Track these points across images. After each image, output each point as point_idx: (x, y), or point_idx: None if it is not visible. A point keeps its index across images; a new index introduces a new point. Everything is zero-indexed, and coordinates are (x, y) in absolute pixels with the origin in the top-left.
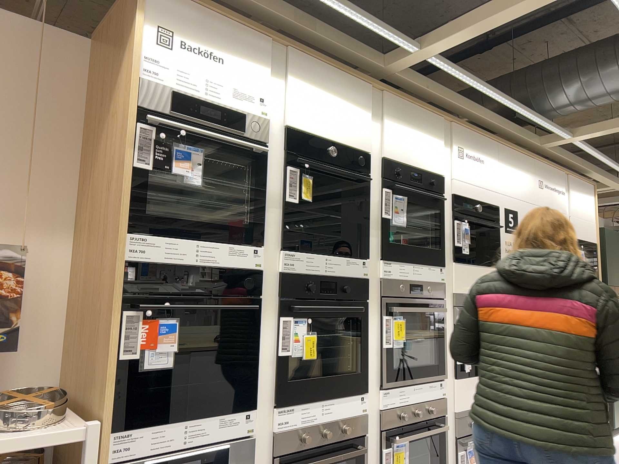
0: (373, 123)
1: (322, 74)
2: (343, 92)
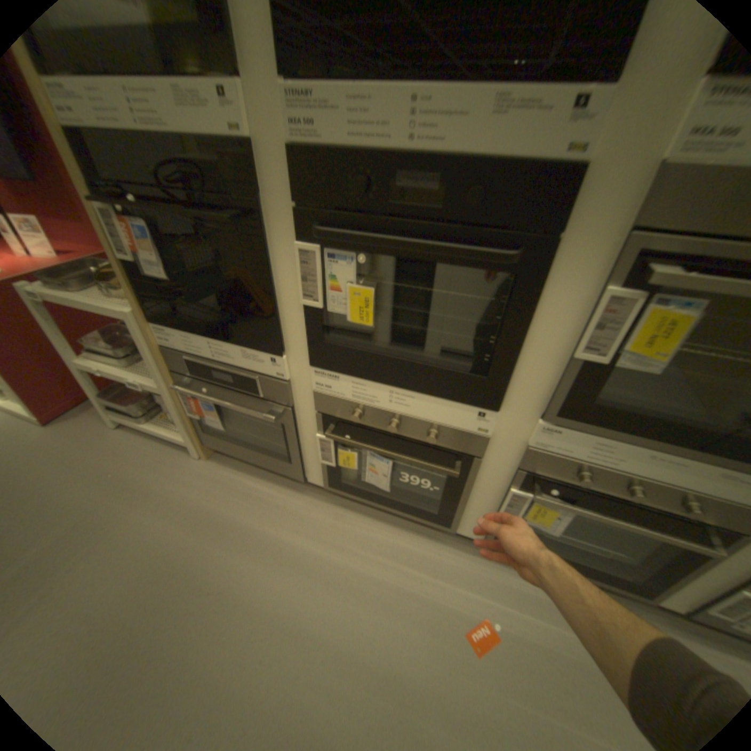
0: None
1: None
2: None
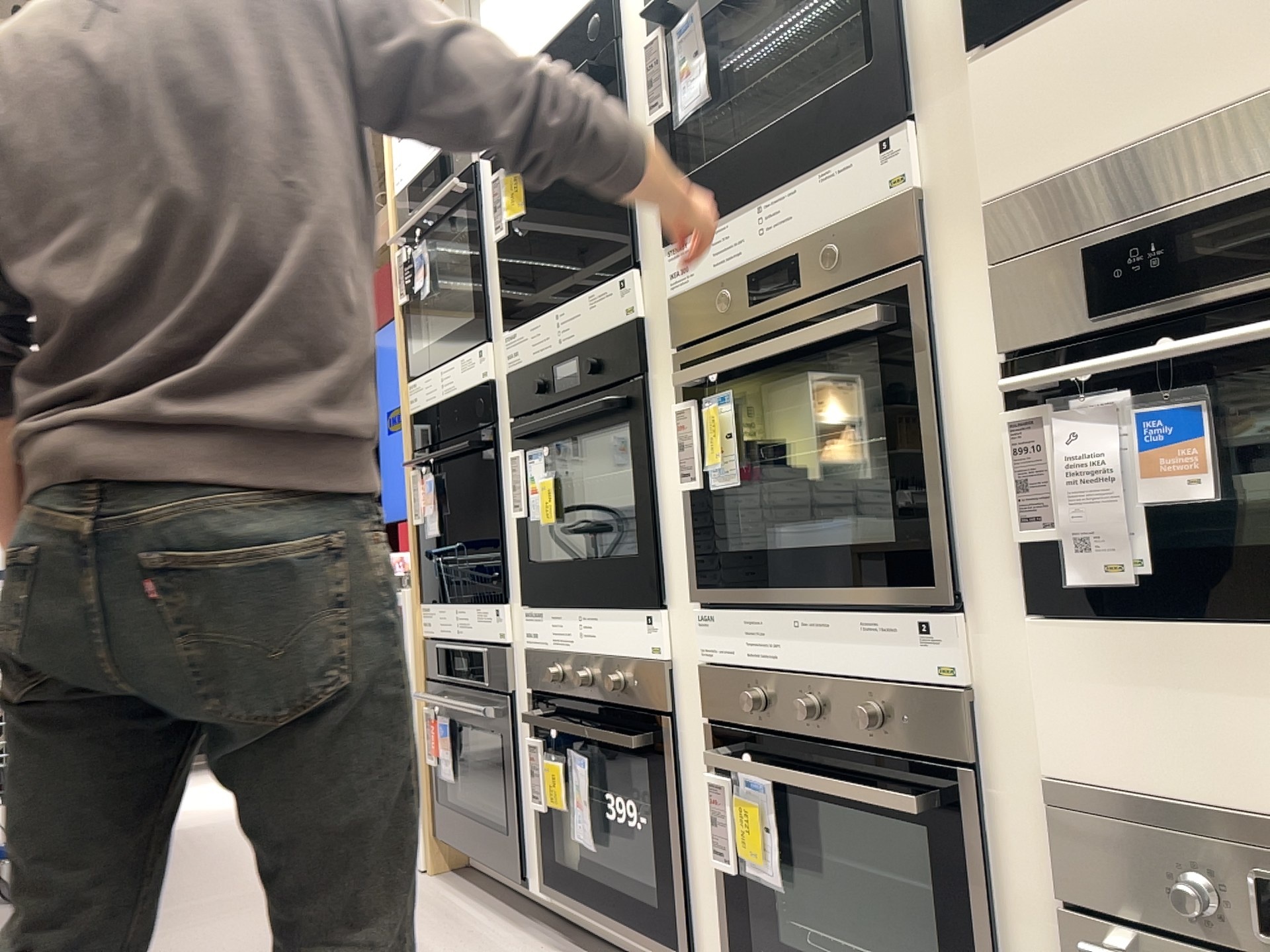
0: None
1: None
2: None
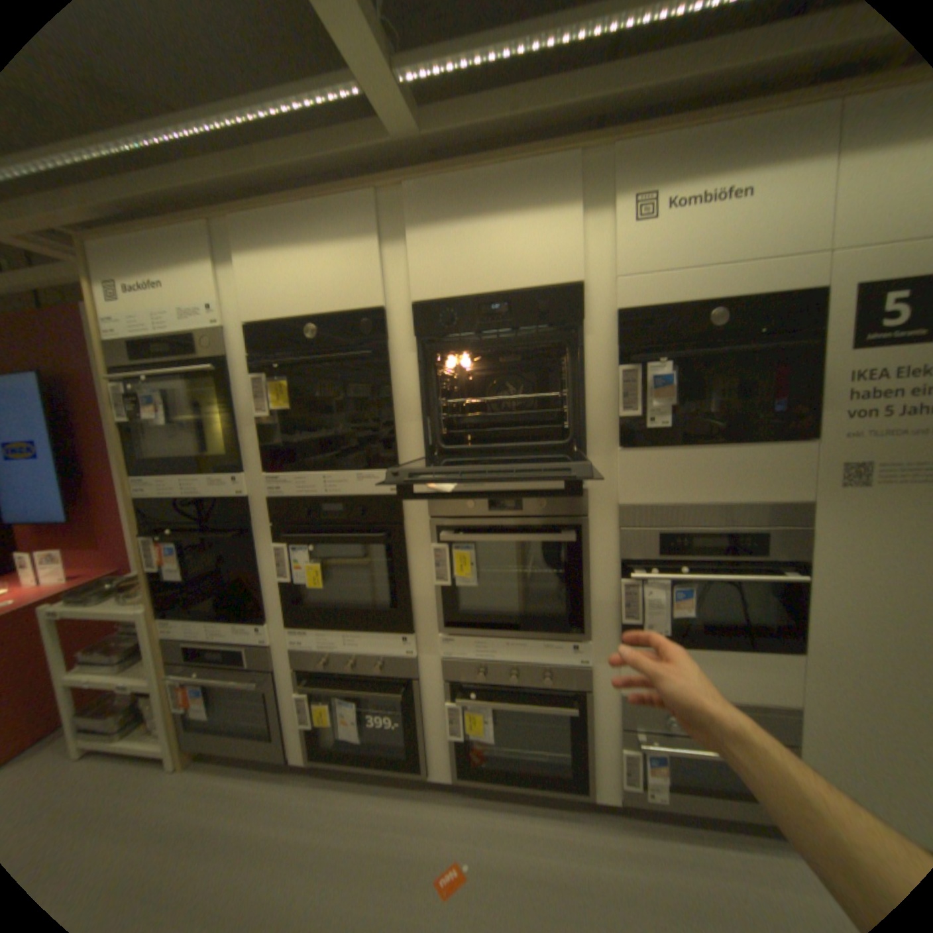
0: (394, 245)
1: (279, 217)
2: (319, 225)
